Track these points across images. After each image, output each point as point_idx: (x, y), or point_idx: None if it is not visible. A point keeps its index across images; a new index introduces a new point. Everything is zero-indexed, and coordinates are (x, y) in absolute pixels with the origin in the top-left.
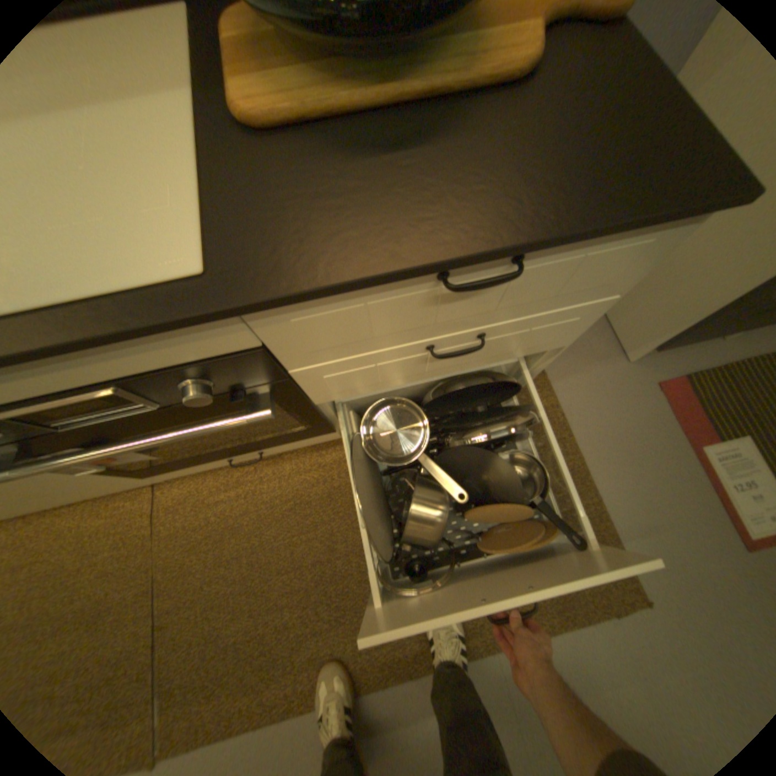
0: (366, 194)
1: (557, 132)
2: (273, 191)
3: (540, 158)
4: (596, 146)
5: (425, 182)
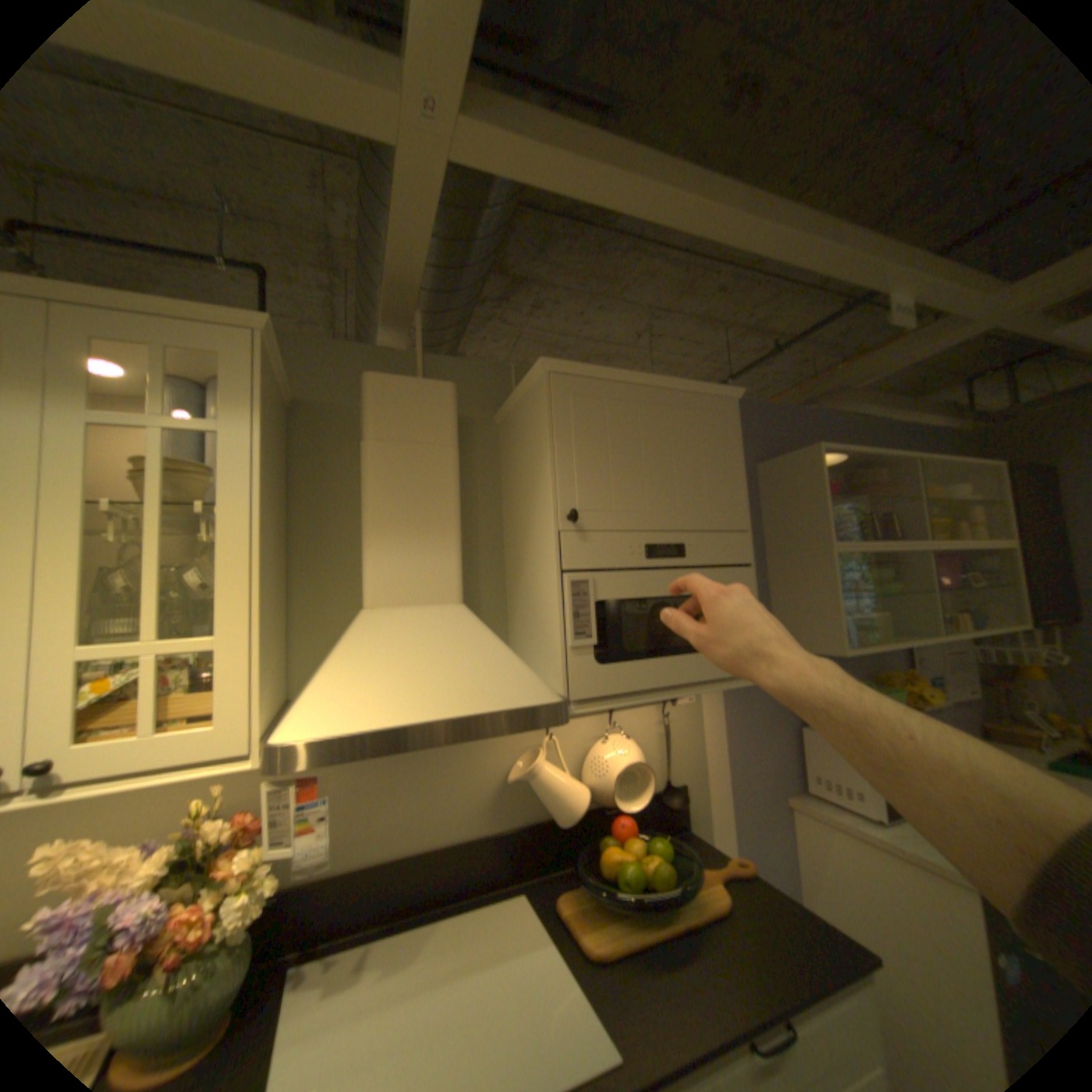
0: (686, 995)
1: (763, 944)
2: (633, 1002)
3: (764, 959)
4: (787, 949)
5: (714, 983)
